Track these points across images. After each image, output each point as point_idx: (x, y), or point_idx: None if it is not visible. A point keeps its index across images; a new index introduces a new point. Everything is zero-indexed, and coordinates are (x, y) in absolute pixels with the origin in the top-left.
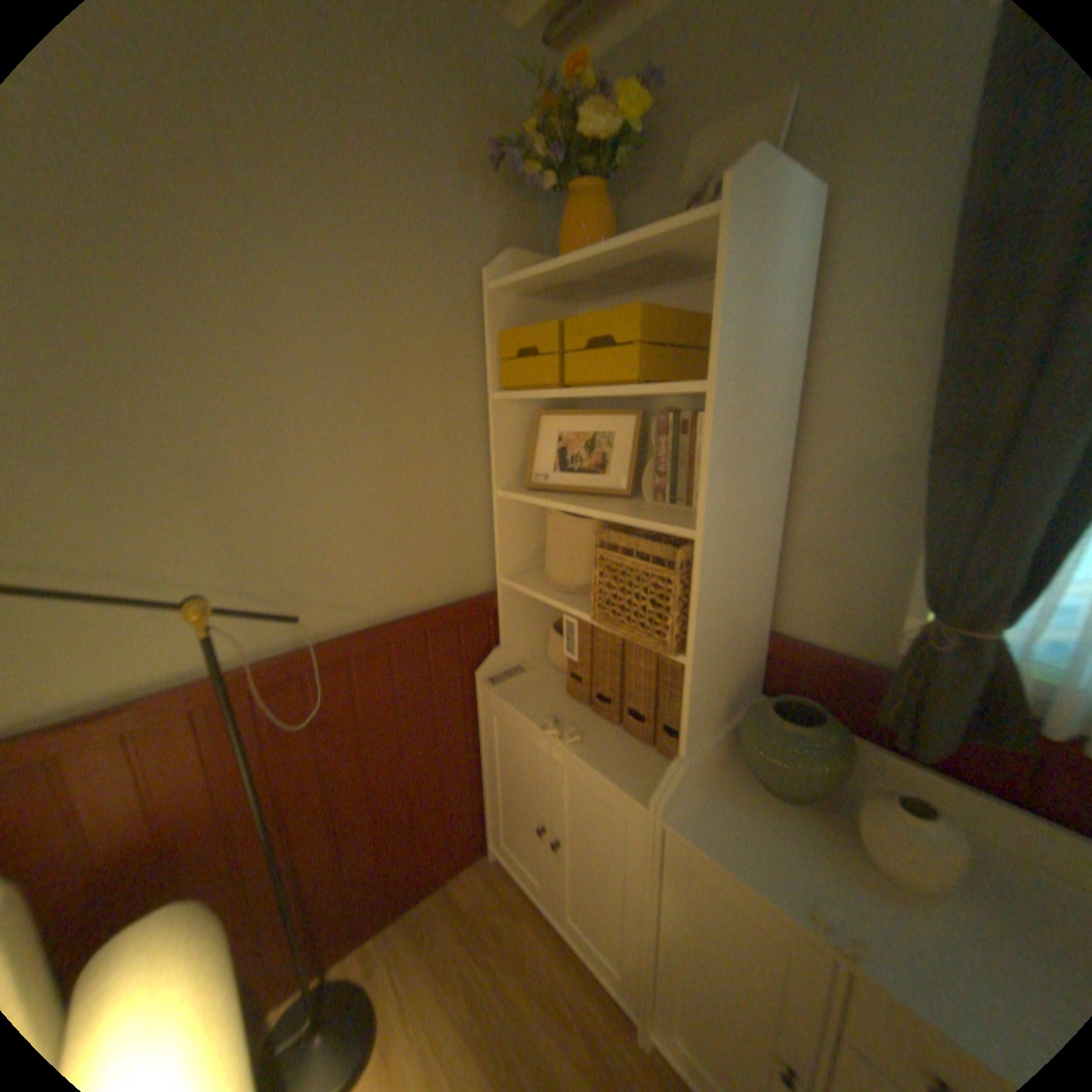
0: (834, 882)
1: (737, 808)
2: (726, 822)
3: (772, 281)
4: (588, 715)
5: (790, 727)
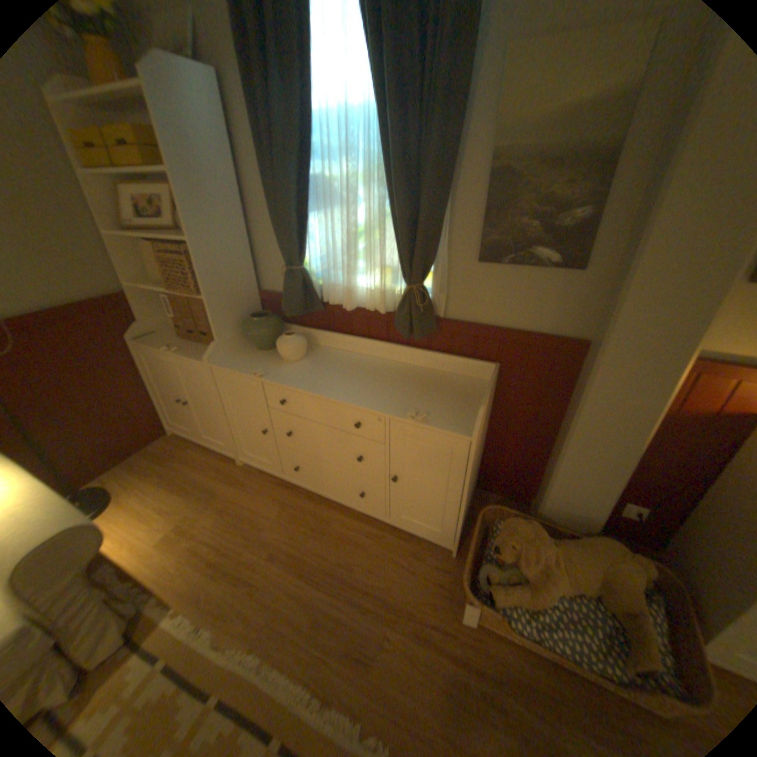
0: (265, 365)
1: (241, 356)
2: (234, 360)
3: (187, 120)
4: (186, 343)
5: (253, 320)
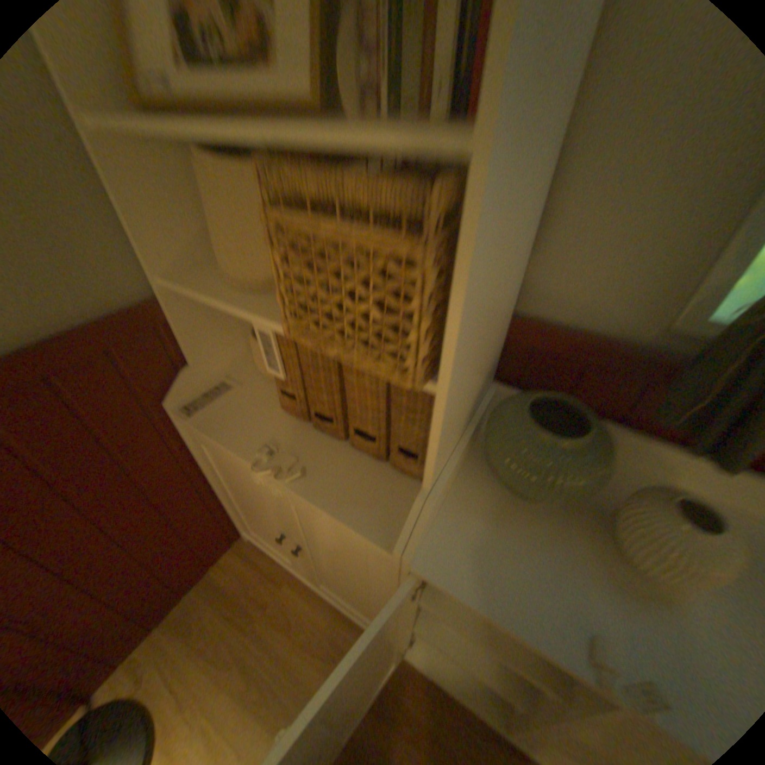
0: (601, 599)
1: (486, 522)
2: (478, 546)
3: None
4: (309, 432)
5: (556, 439)
